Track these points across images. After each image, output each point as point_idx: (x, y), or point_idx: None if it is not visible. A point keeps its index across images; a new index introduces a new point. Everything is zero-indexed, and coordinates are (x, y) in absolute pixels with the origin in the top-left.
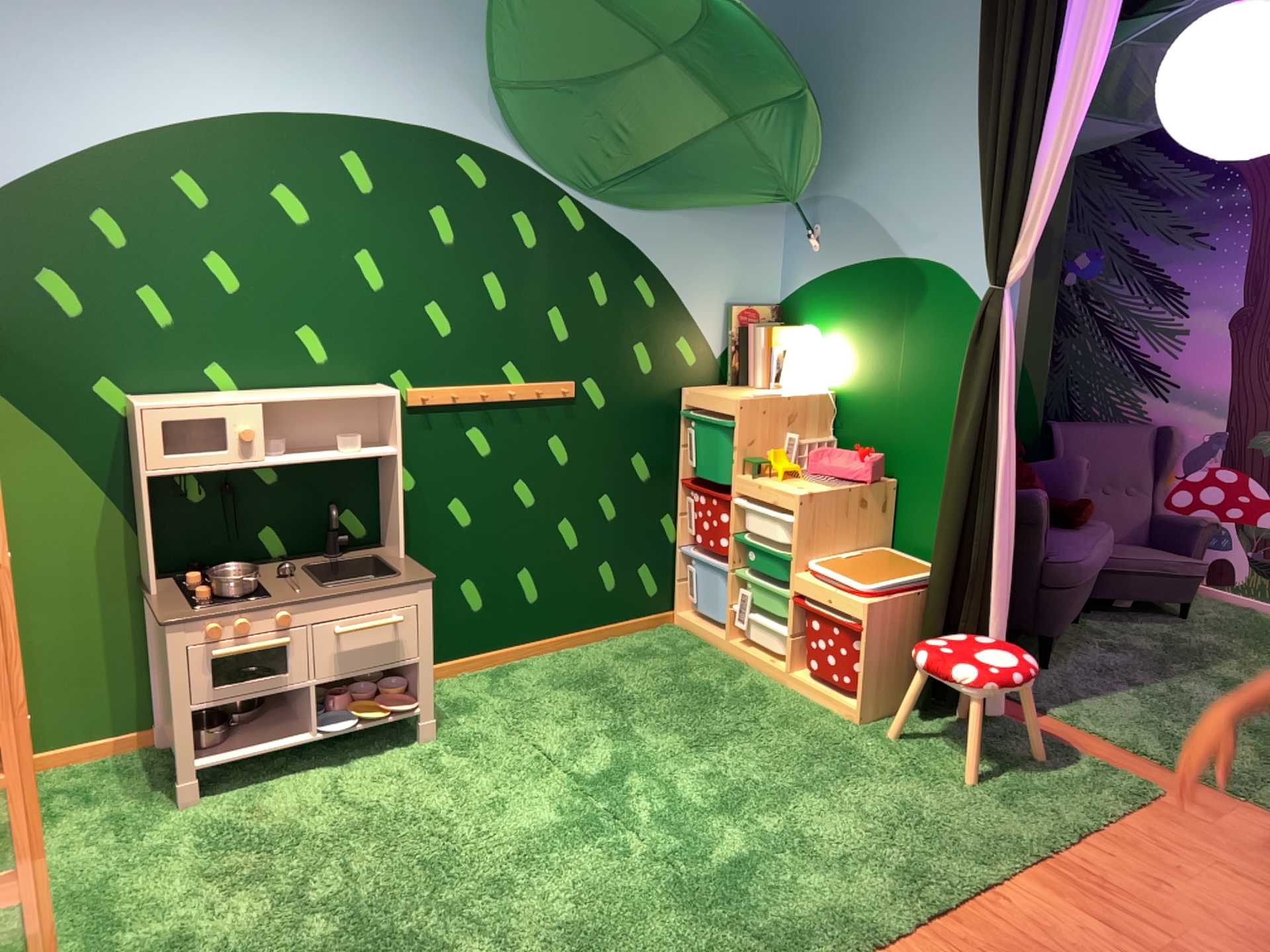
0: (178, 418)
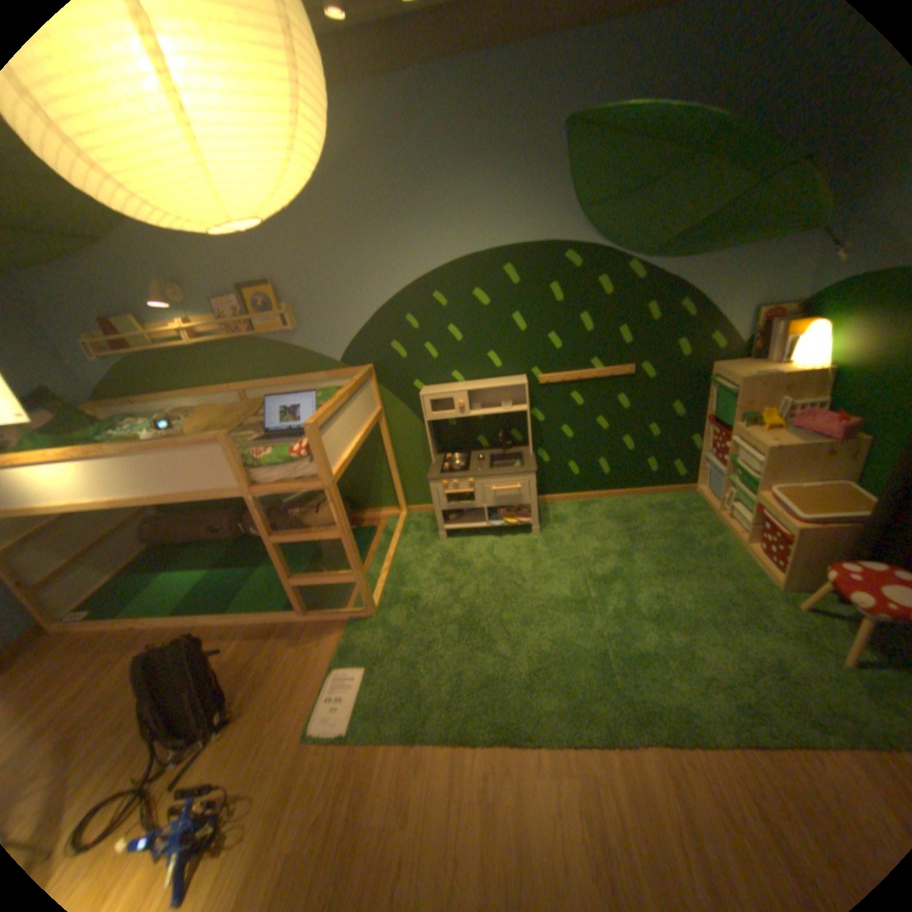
0: (434, 400)
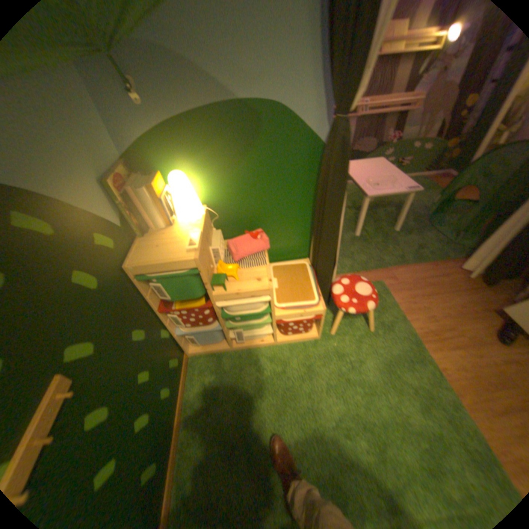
0: None
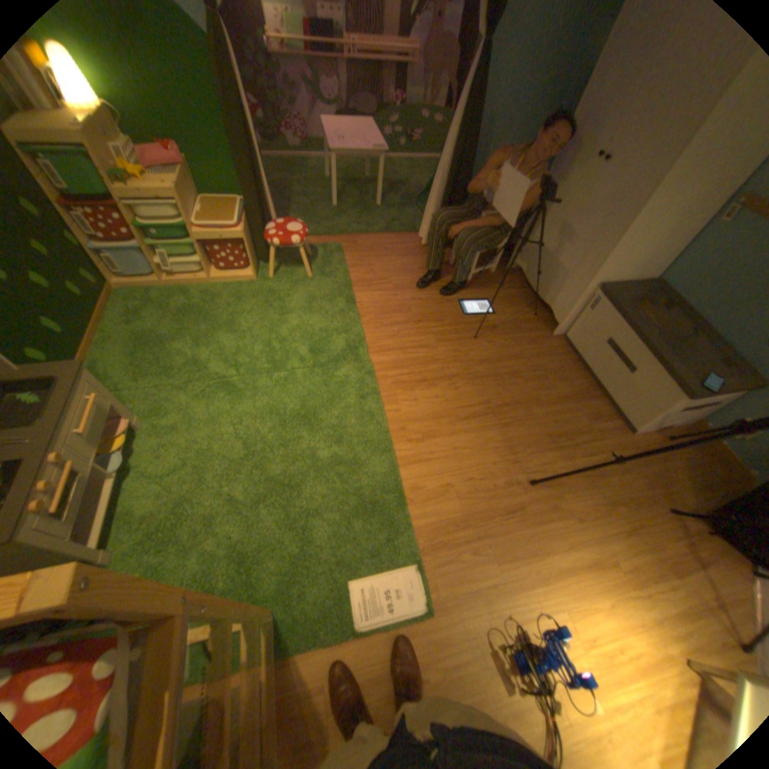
0: None
